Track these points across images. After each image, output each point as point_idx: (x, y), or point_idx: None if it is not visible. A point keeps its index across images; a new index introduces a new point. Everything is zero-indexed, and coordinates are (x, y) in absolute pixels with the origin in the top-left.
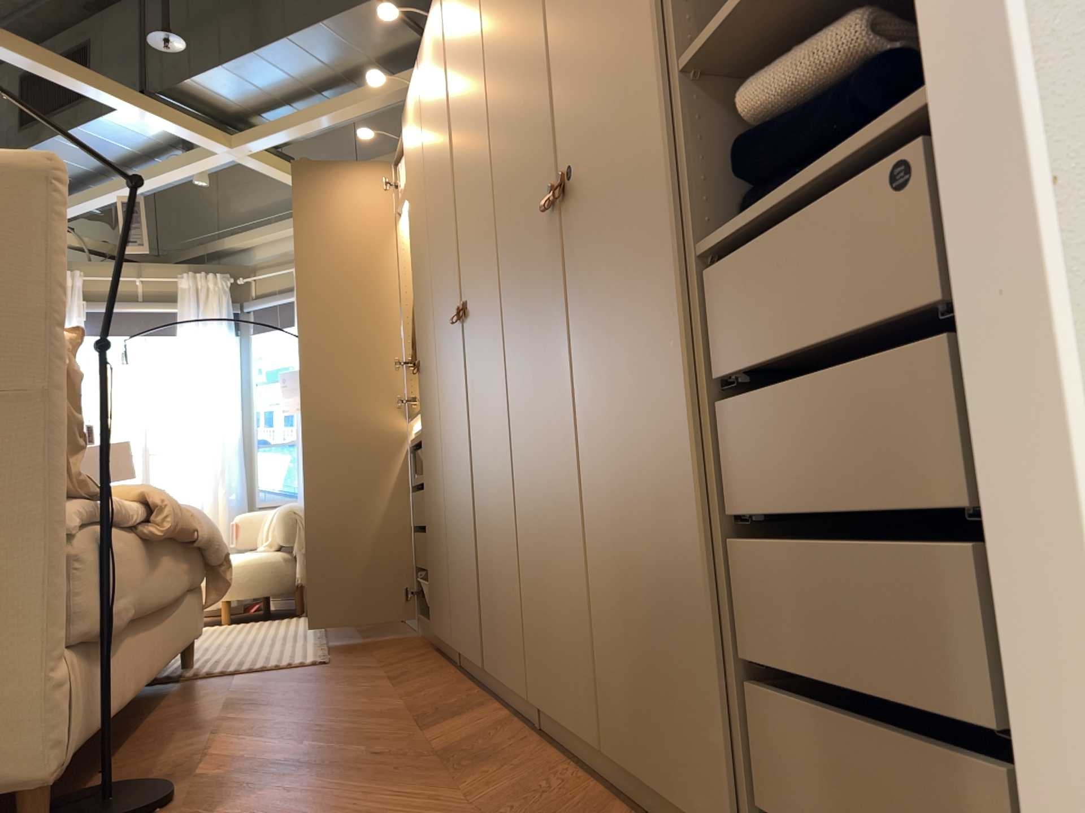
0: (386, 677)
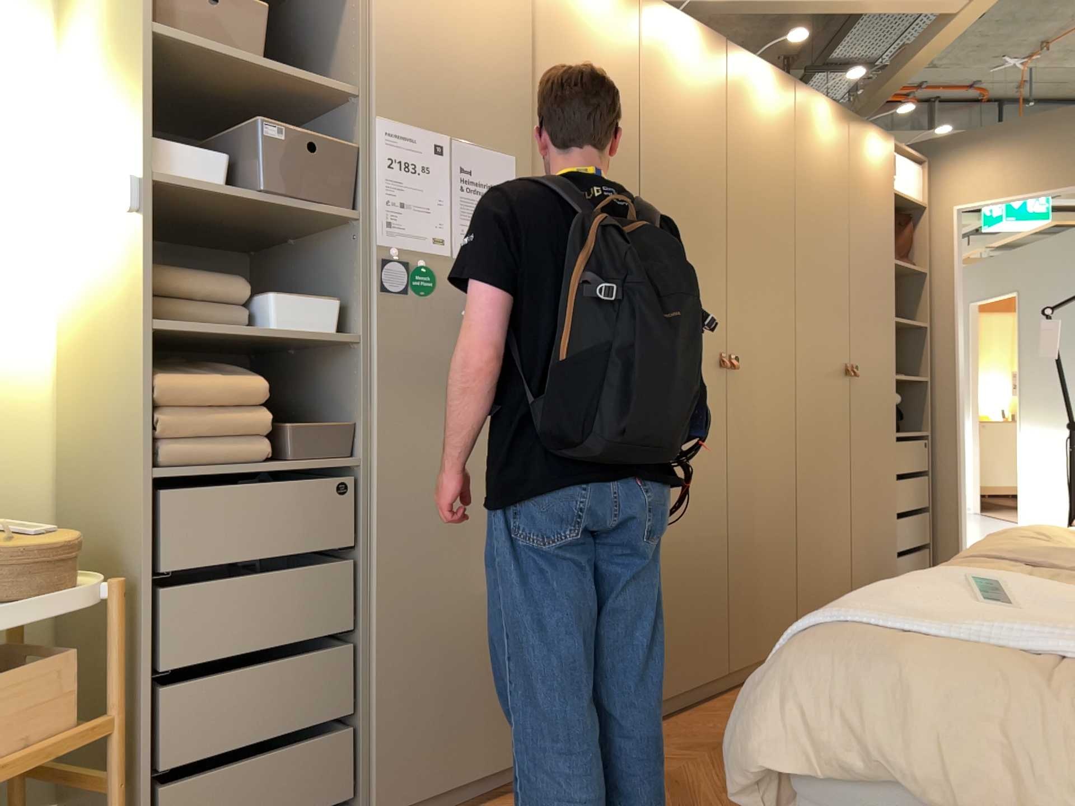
0: (701, 759)
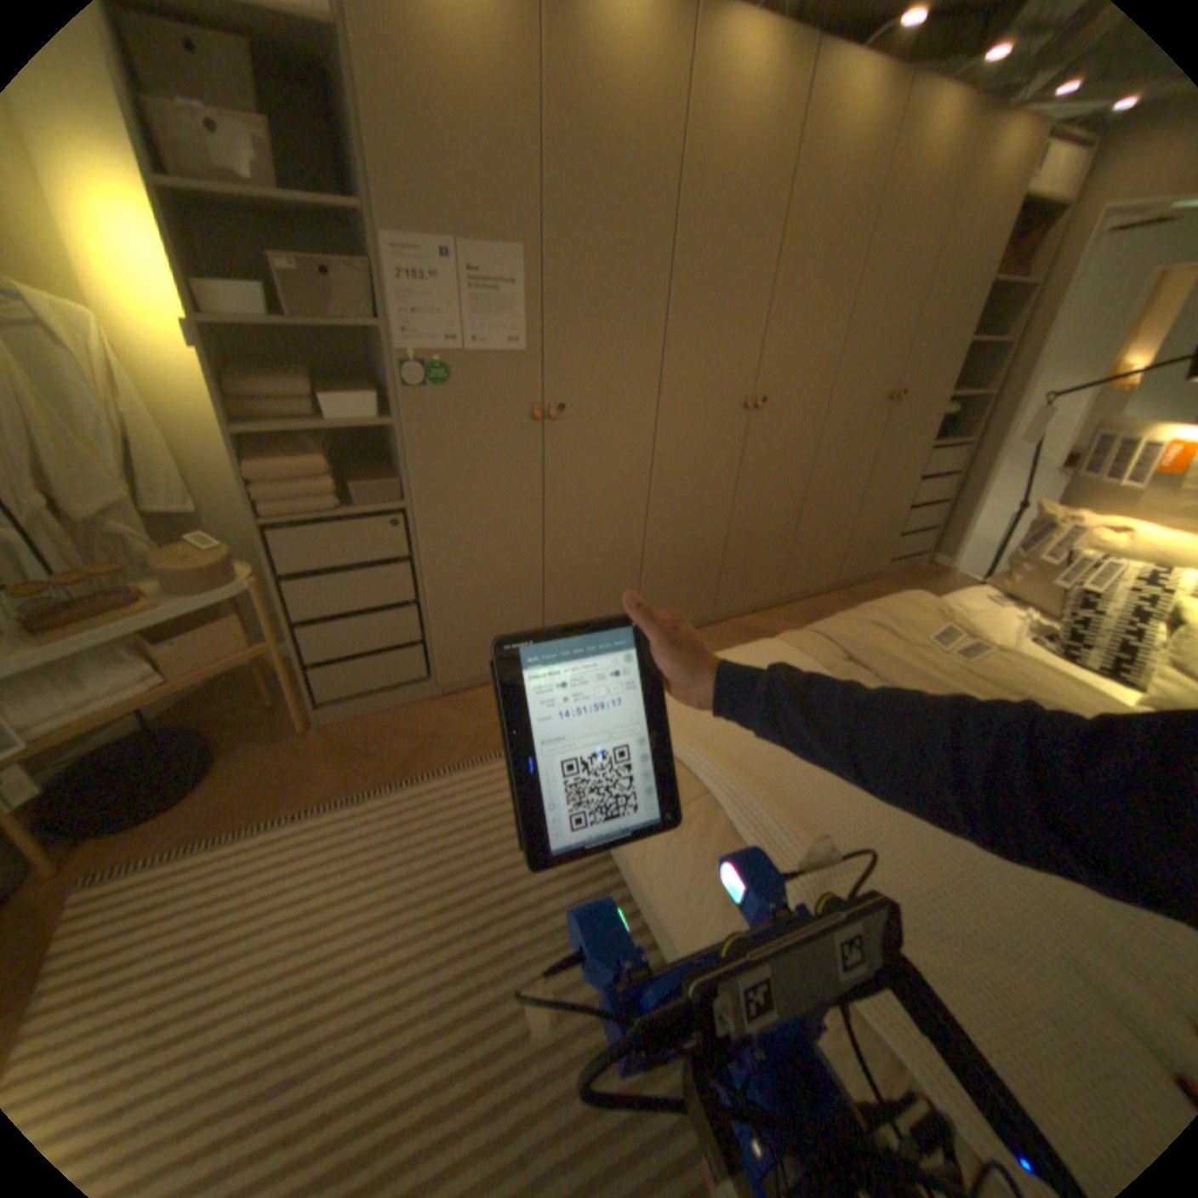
0: None
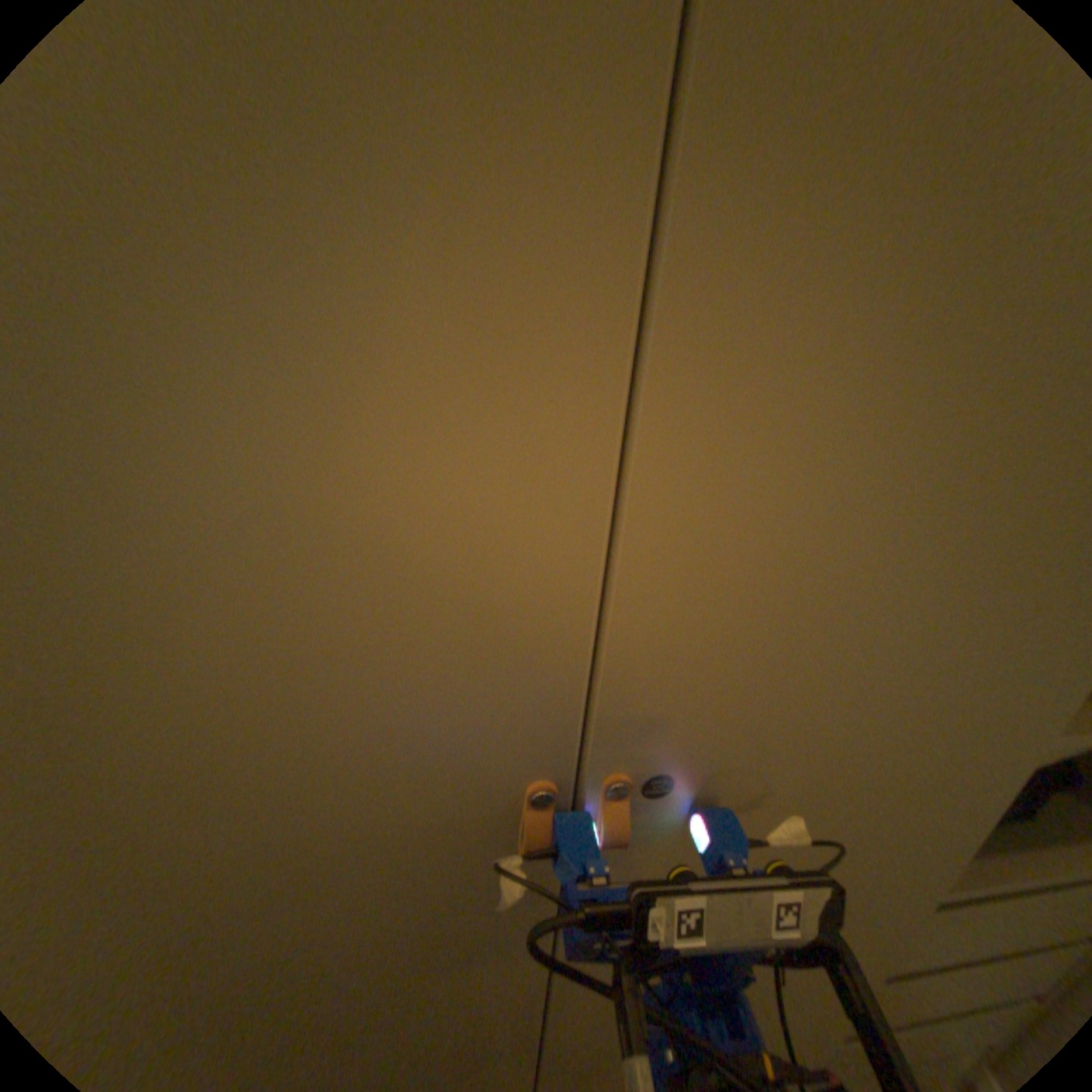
0: None
